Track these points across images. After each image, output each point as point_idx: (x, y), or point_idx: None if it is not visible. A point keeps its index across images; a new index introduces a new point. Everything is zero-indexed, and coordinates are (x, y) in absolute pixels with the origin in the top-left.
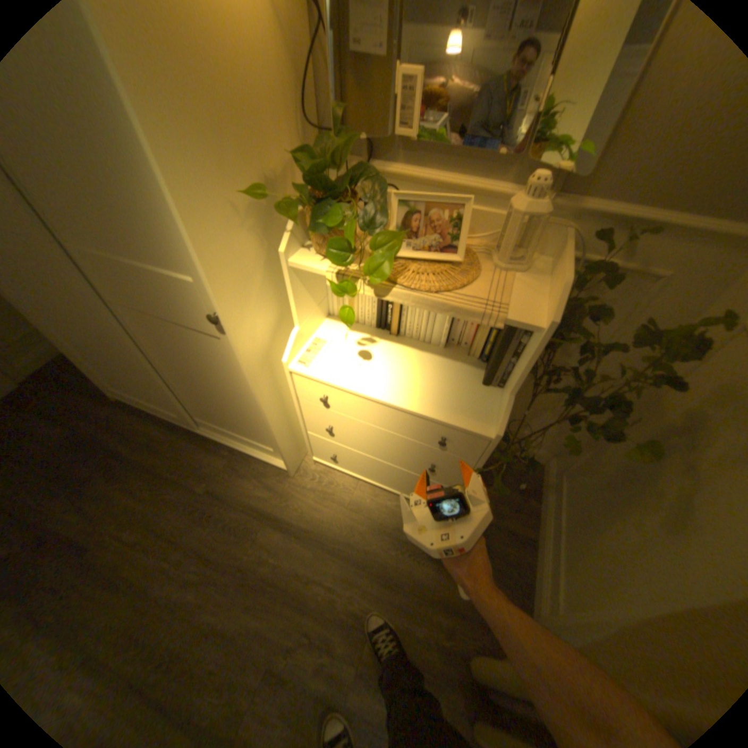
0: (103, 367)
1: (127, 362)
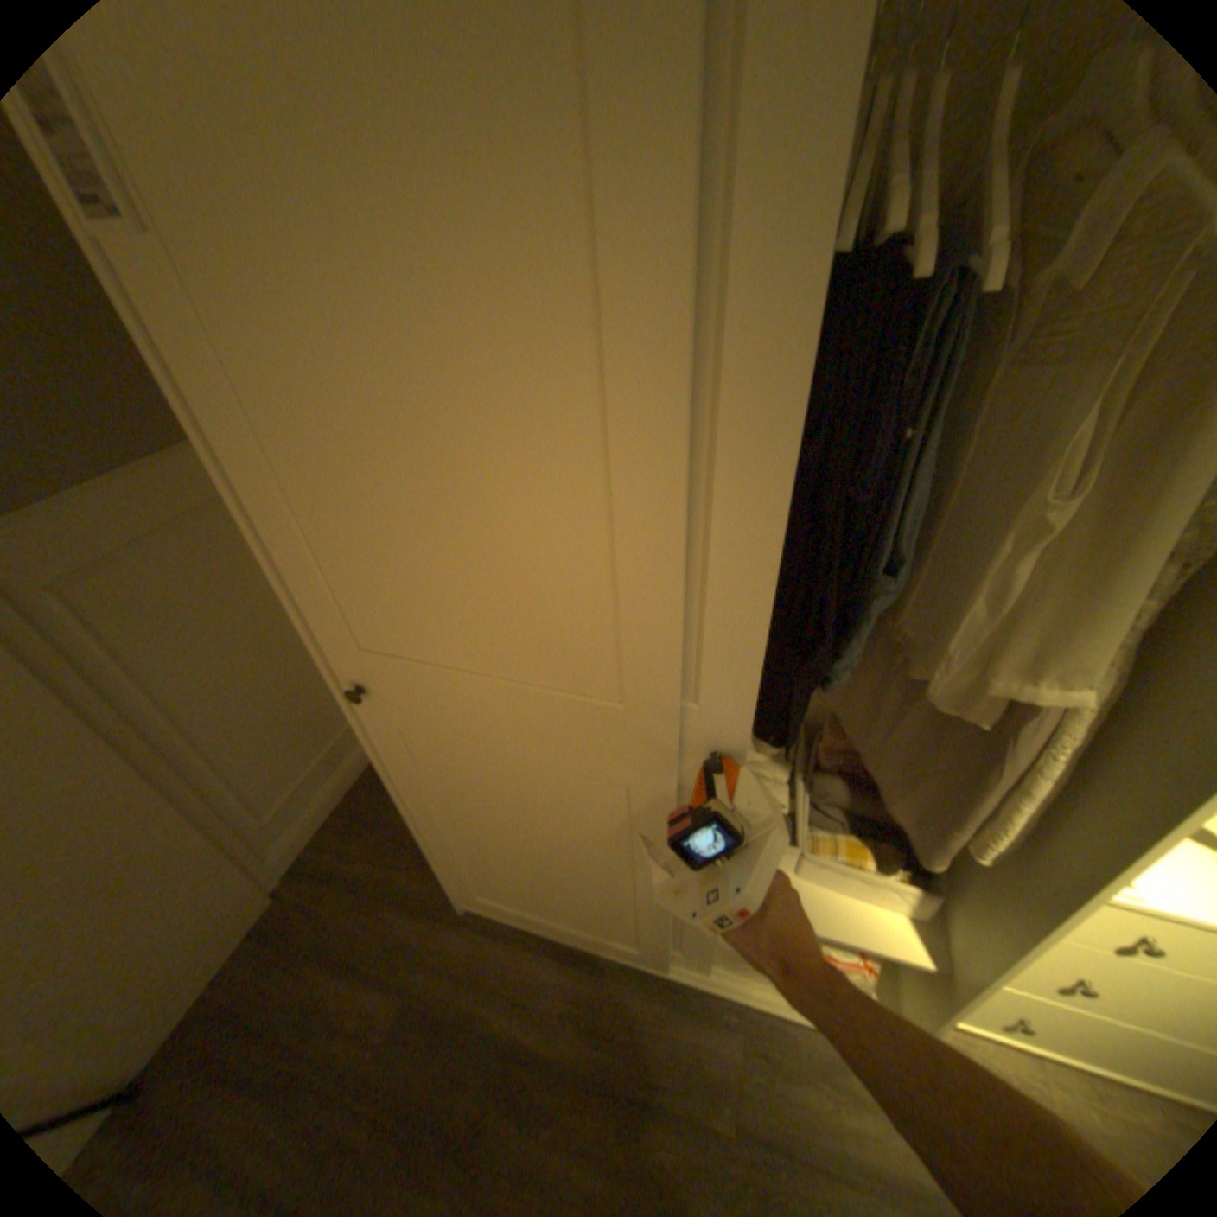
0: (505, 872)
1: (604, 874)
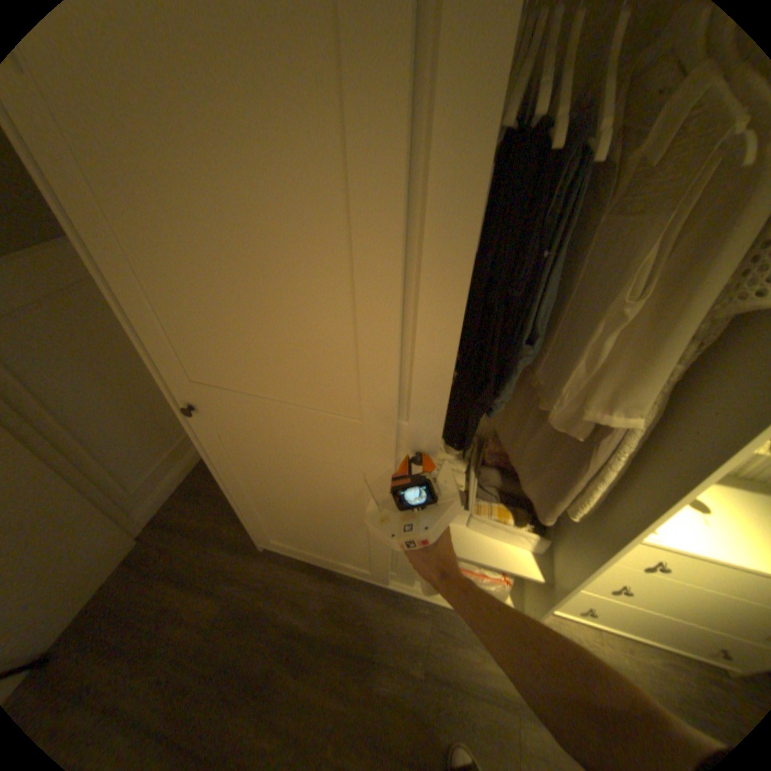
0: (288, 525)
1: (349, 526)
